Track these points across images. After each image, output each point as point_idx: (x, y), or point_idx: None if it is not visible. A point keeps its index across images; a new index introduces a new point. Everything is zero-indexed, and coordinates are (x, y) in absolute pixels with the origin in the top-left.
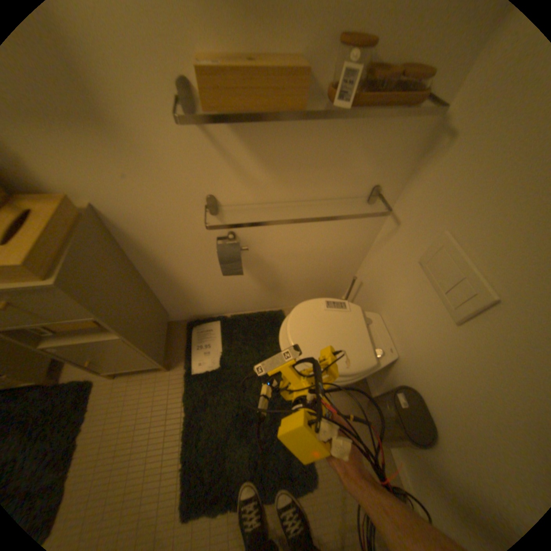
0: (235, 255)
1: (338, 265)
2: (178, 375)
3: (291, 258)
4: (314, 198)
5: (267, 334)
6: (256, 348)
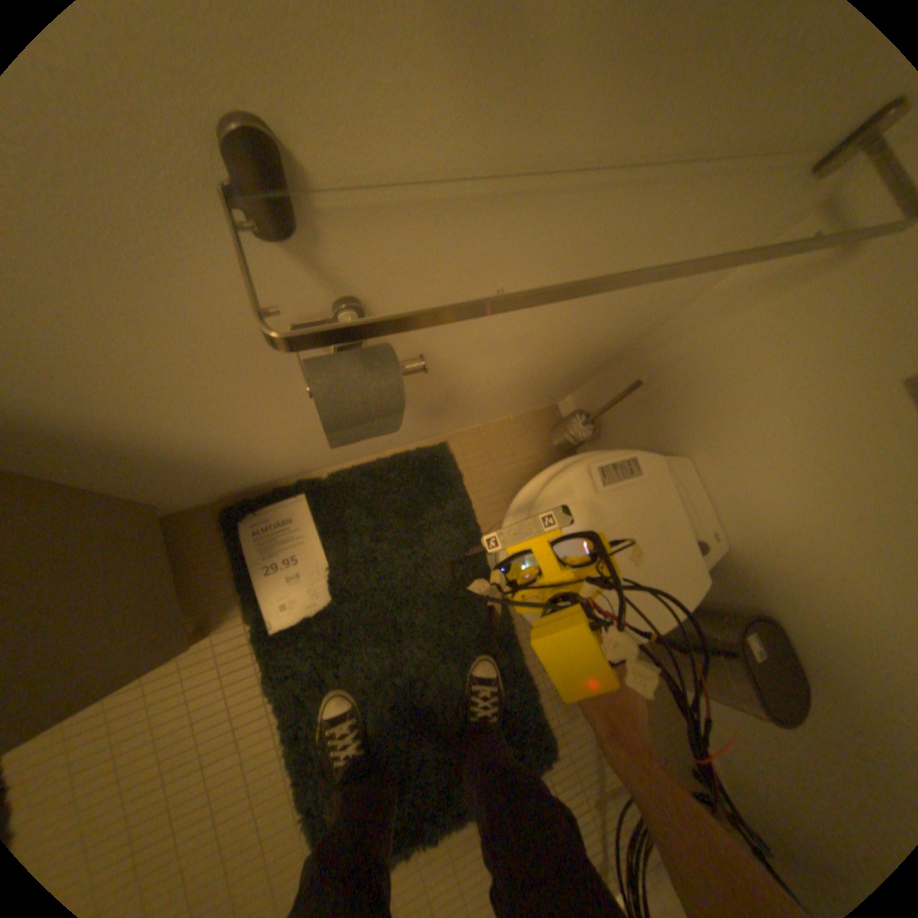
0: (385, 401)
1: (603, 345)
2: (236, 640)
3: (511, 346)
4: (693, 149)
5: (424, 506)
6: (407, 543)
